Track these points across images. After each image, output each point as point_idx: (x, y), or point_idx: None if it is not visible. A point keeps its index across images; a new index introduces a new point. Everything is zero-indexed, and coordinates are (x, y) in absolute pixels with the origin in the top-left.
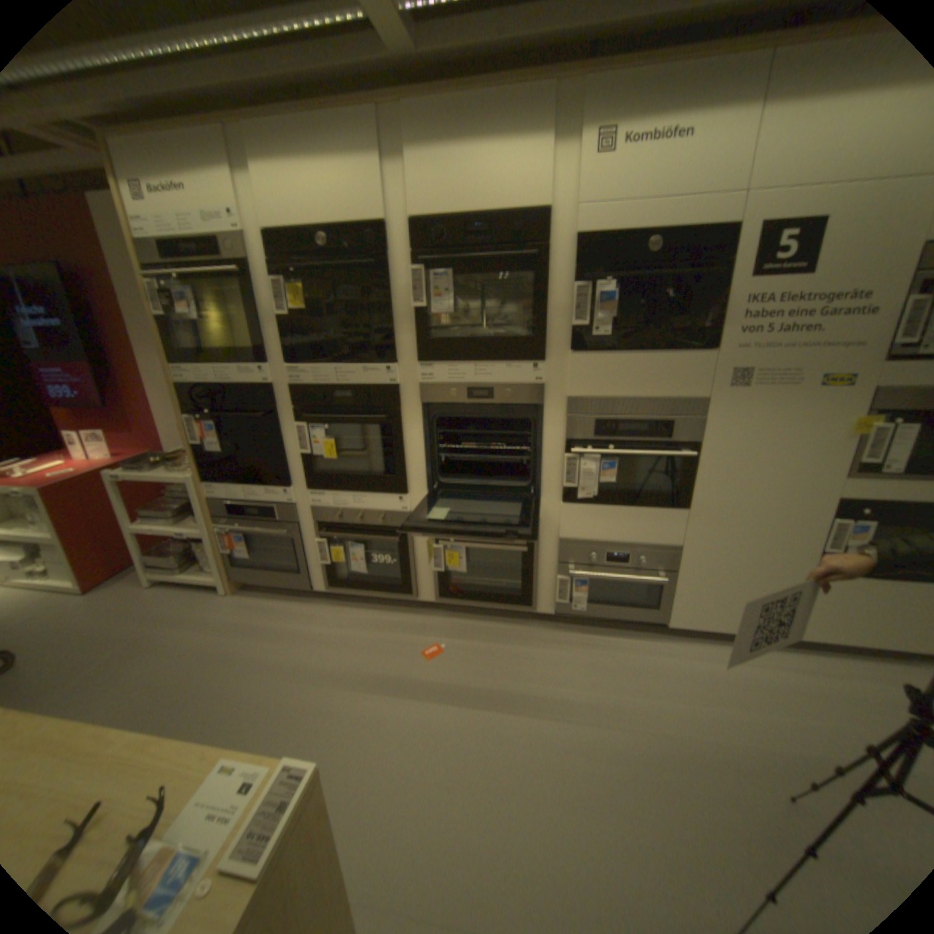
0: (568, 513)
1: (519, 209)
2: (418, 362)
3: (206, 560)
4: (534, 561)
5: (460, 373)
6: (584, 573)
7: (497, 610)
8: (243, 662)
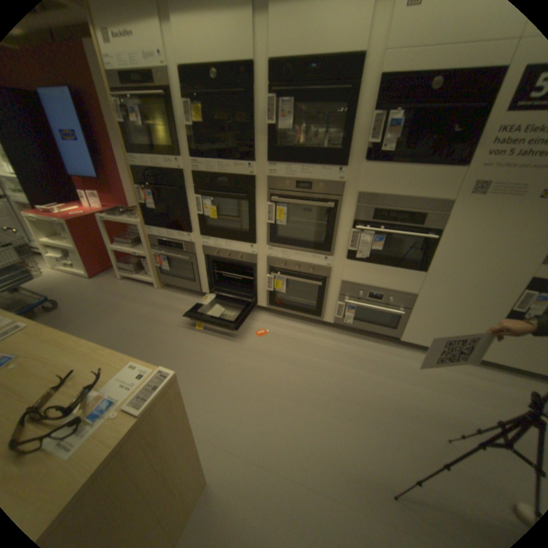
0: (349, 266)
1: (343, 53)
2: (267, 162)
3: (148, 268)
4: (325, 291)
5: (292, 171)
6: (354, 302)
7: (301, 316)
8: (163, 323)
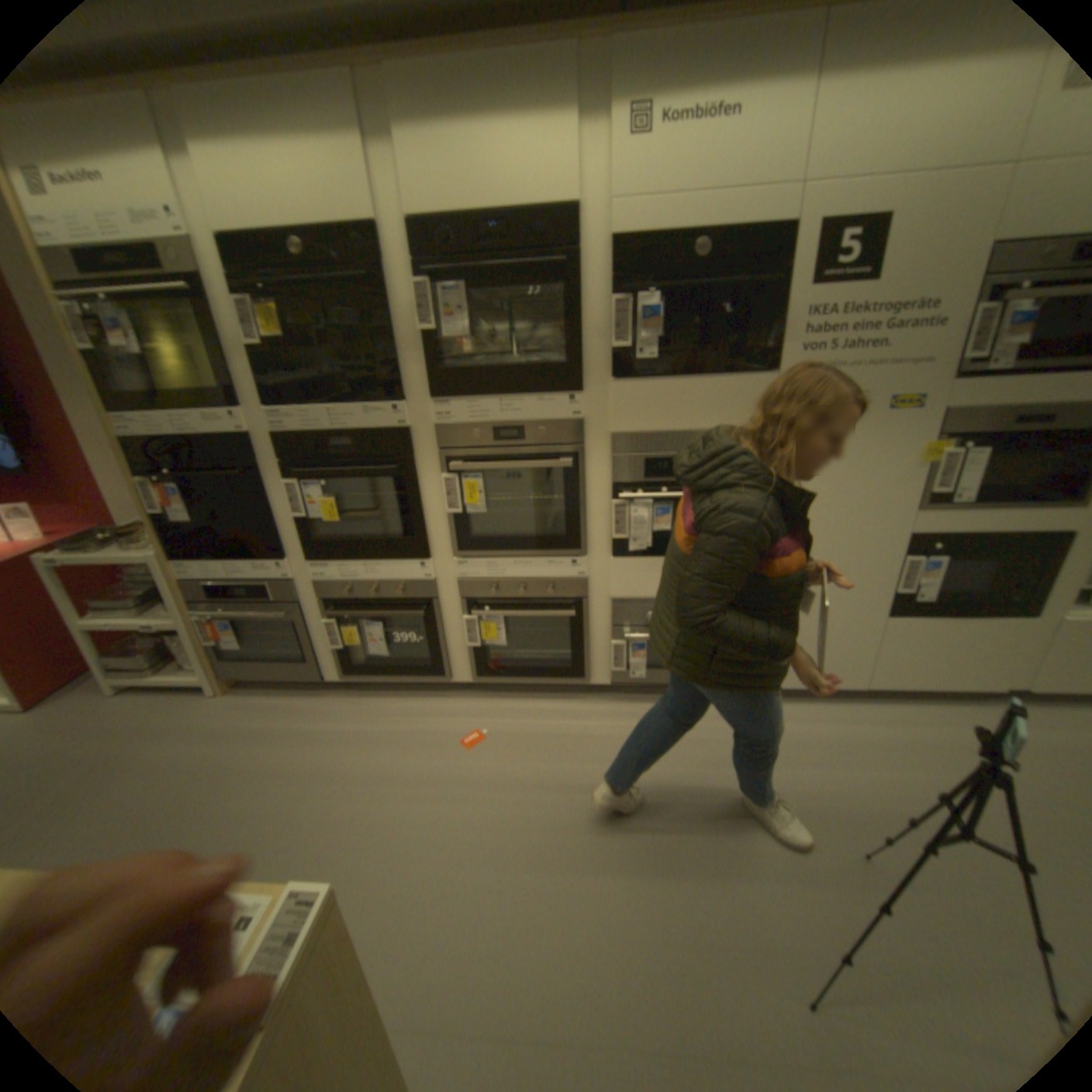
0: (619, 569)
1: (542, 206)
2: (432, 399)
3: (185, 655)
4: (584, 626)
5: (484, 410)
6: (640, 636)
7: (545, 685)
8: (243, 772)
